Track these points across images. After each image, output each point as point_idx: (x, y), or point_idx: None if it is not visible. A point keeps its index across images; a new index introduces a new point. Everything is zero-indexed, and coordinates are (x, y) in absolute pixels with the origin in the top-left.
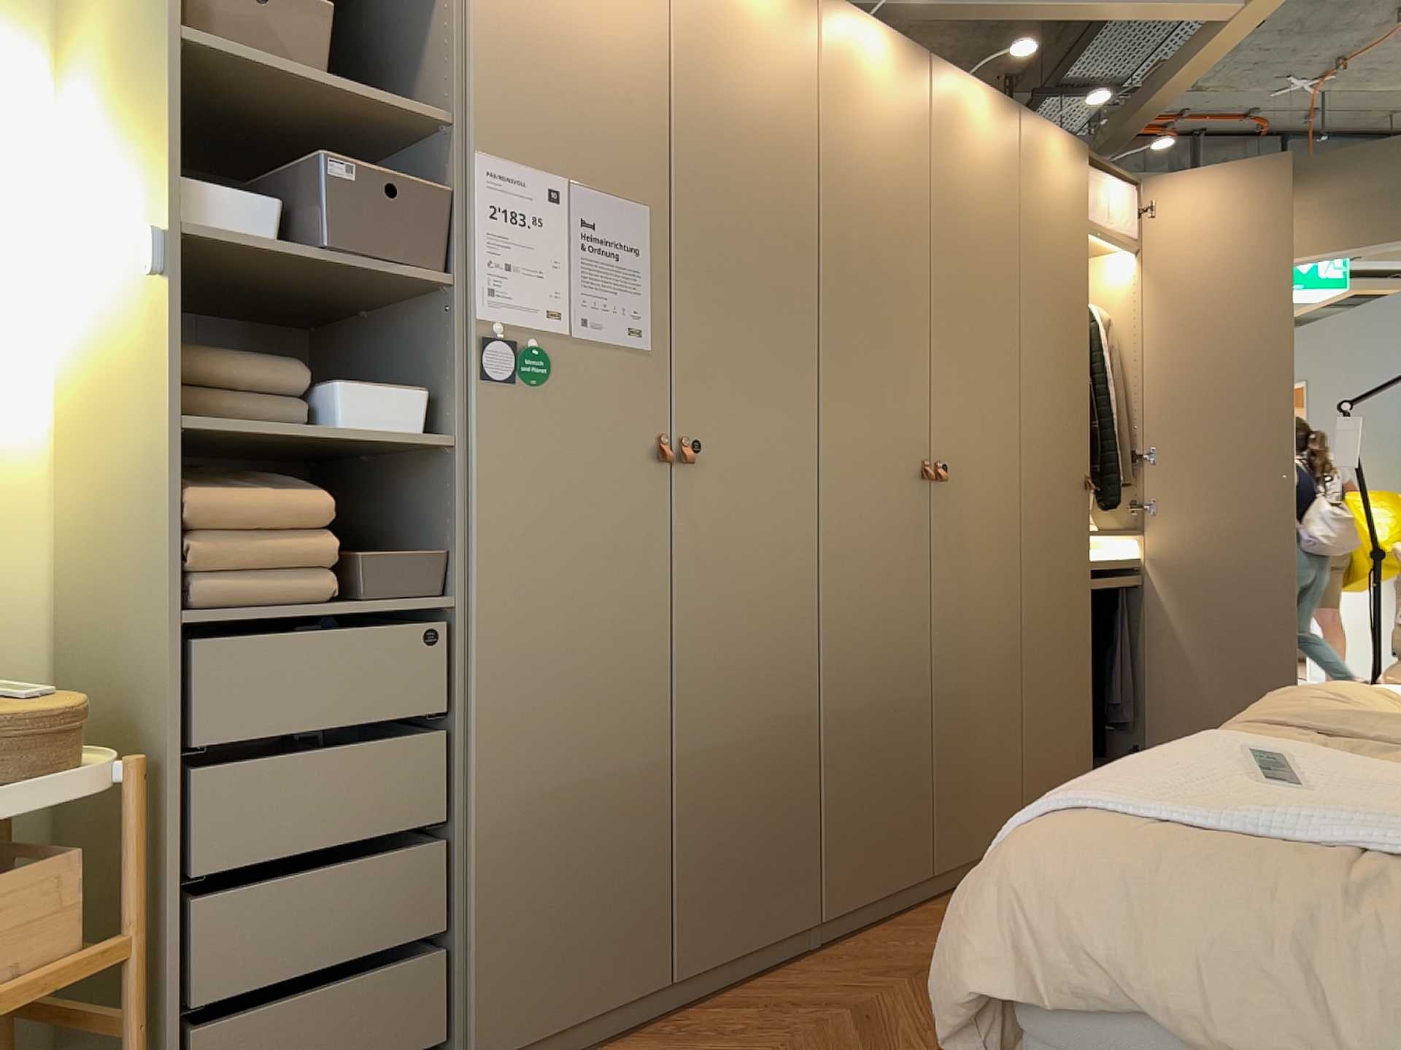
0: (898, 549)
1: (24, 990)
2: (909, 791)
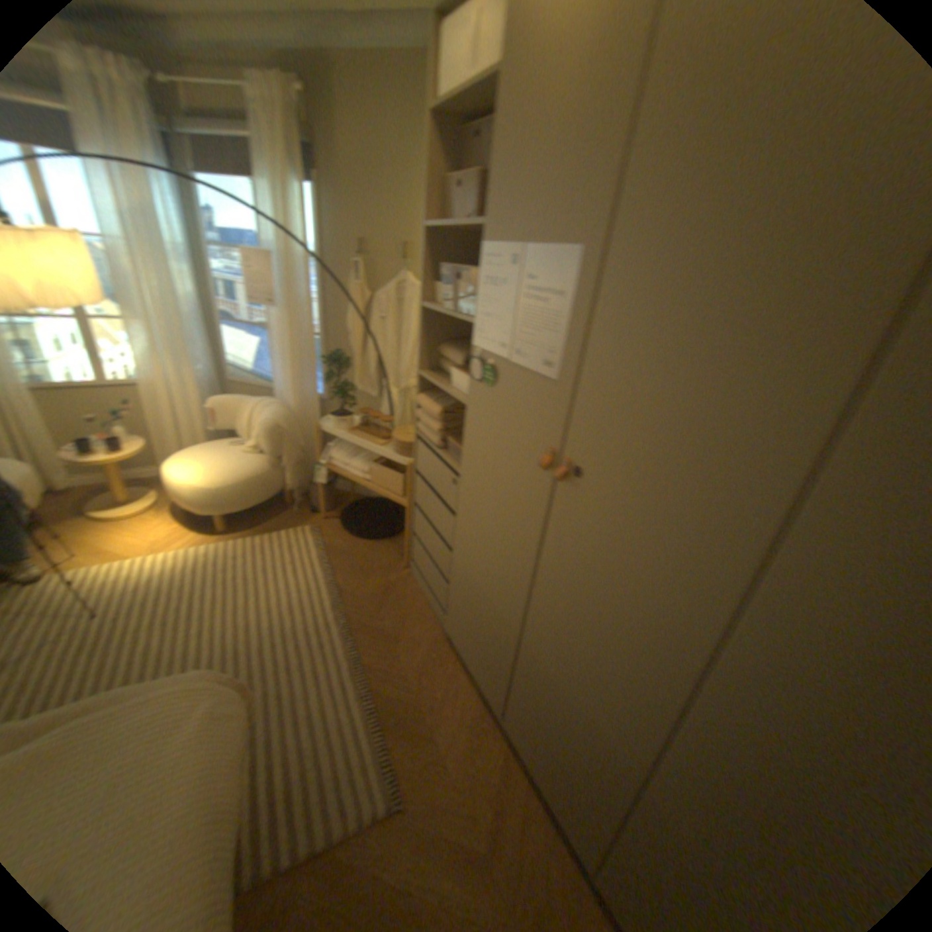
0: None
1: (385, 495)
2: None
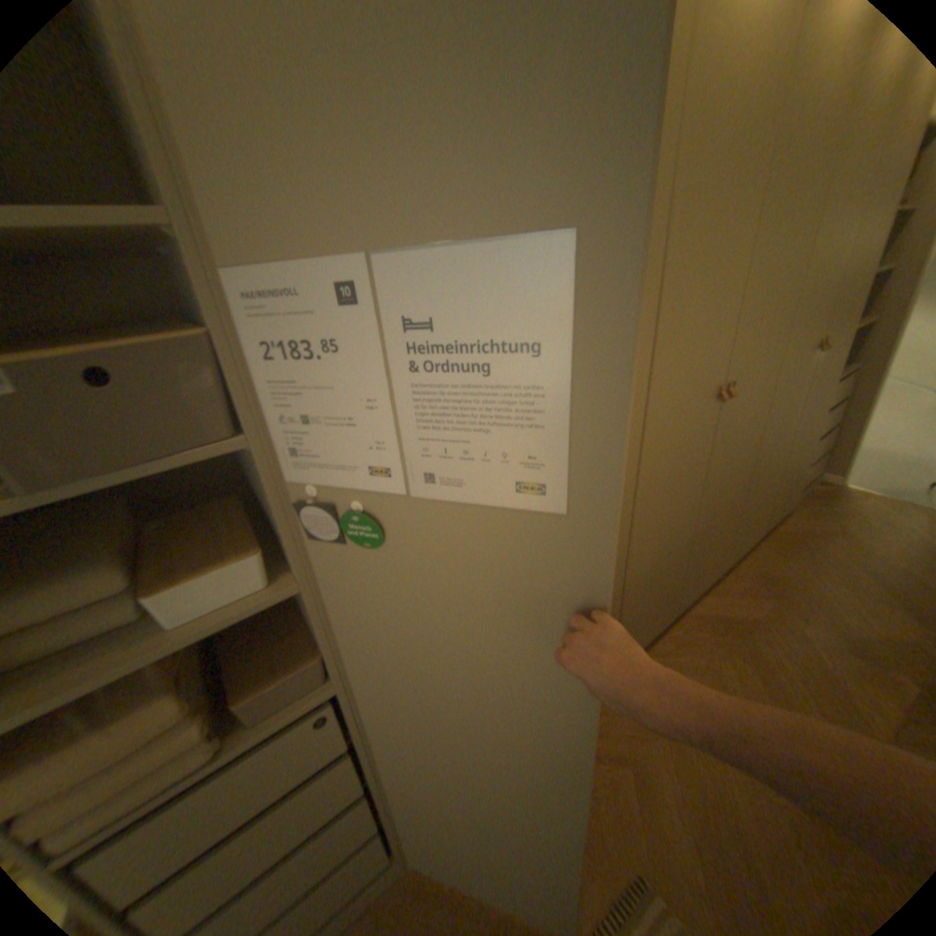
0: (687, 461)
1: None
2: (670, 590)
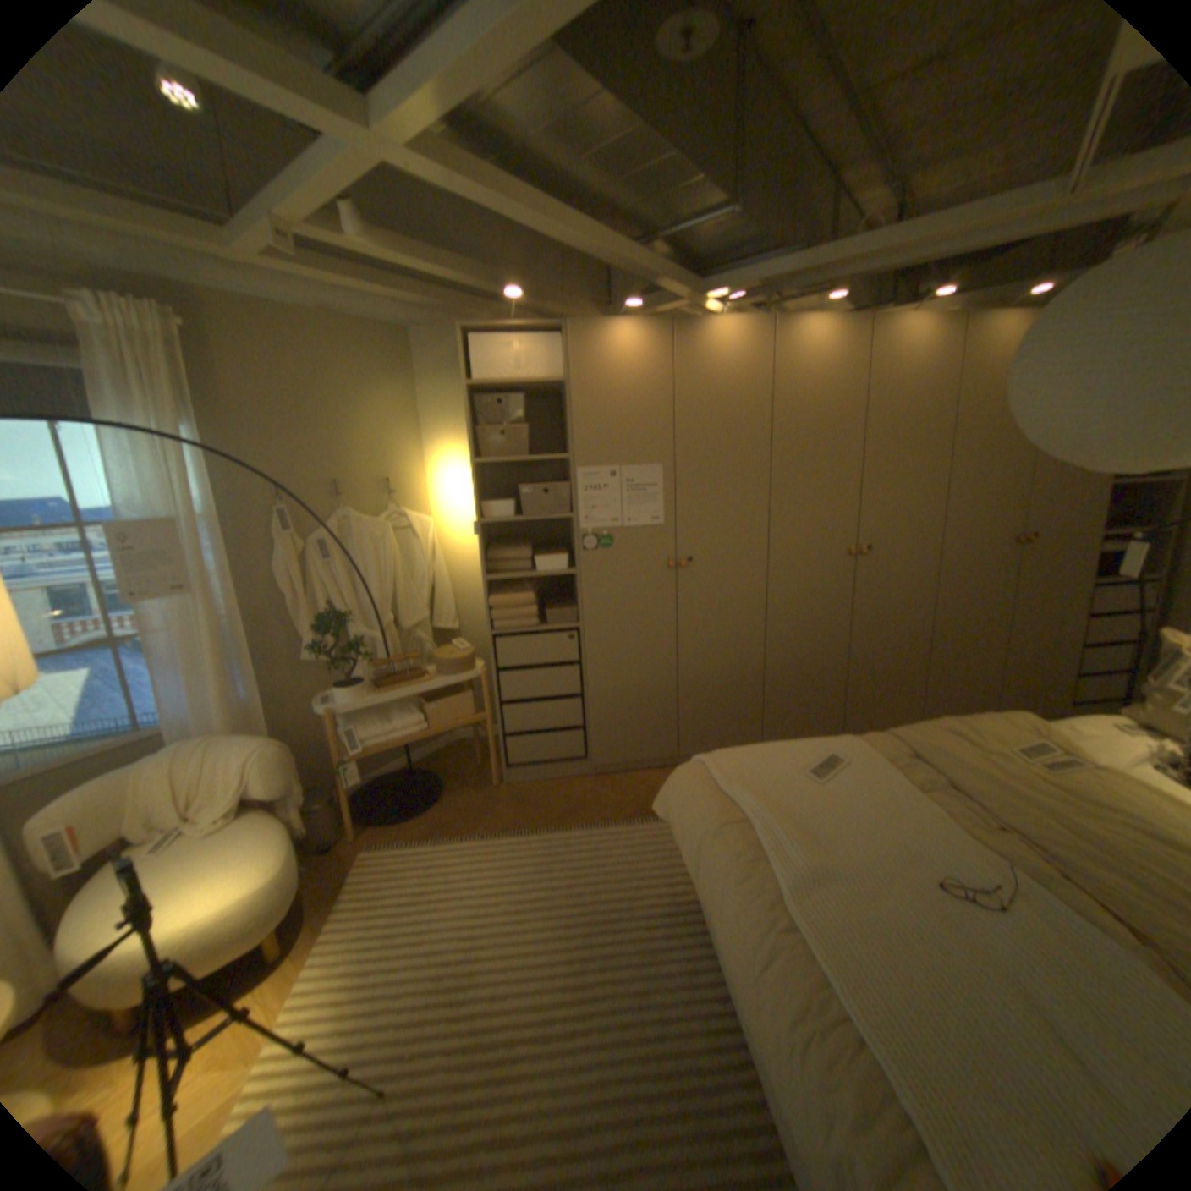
0: (822, 593)
1: (459, 724)
2: (824, 701)
